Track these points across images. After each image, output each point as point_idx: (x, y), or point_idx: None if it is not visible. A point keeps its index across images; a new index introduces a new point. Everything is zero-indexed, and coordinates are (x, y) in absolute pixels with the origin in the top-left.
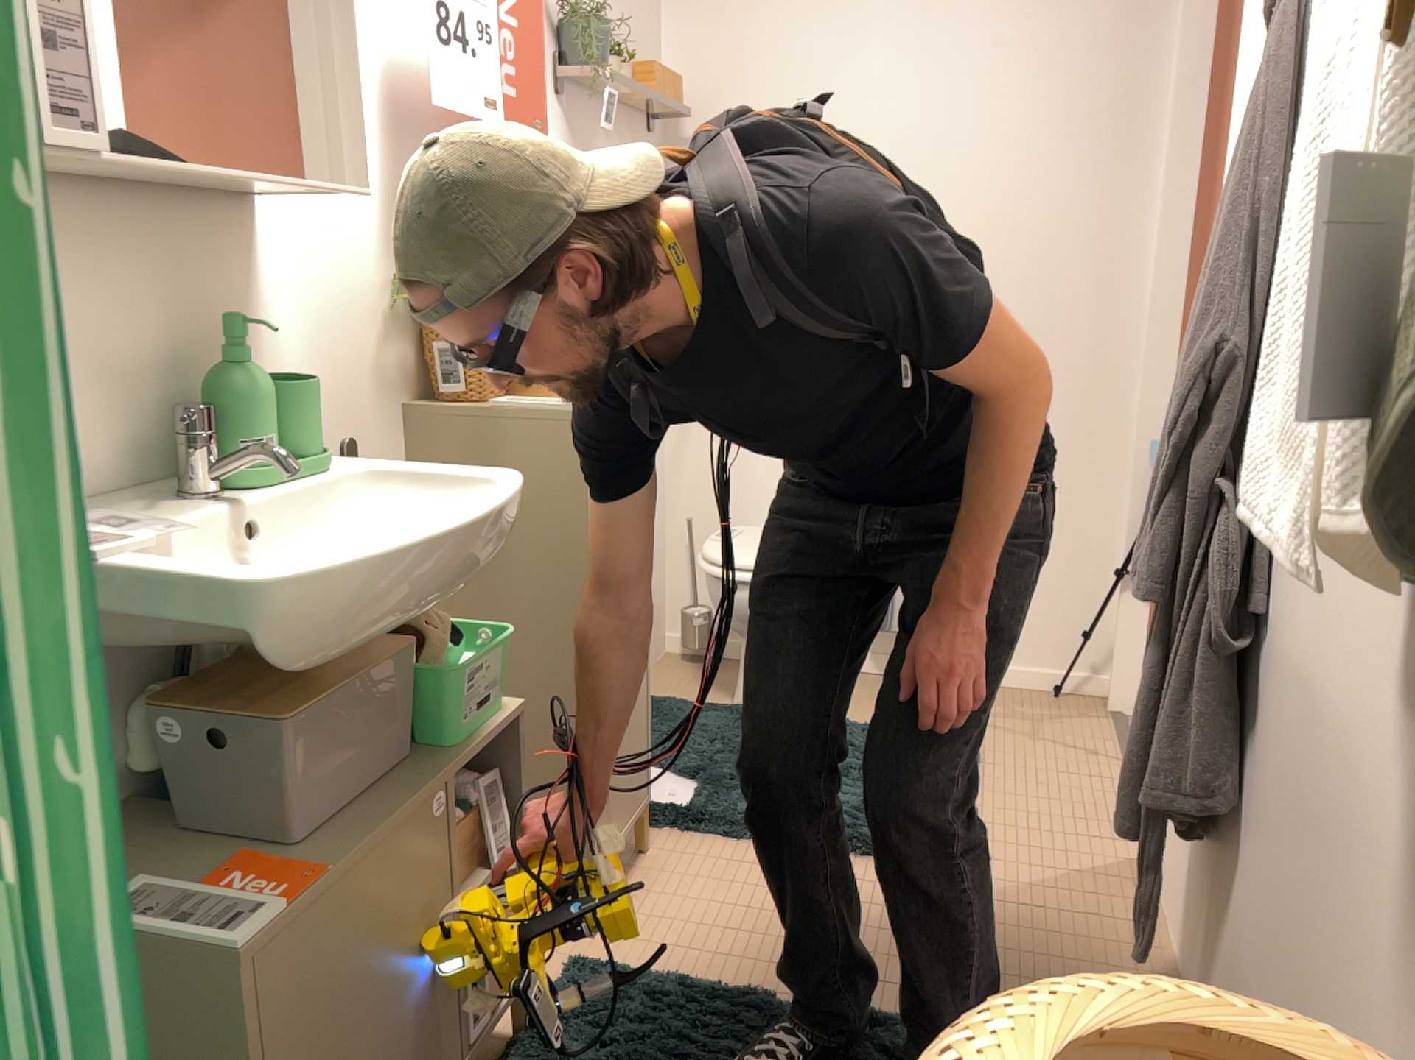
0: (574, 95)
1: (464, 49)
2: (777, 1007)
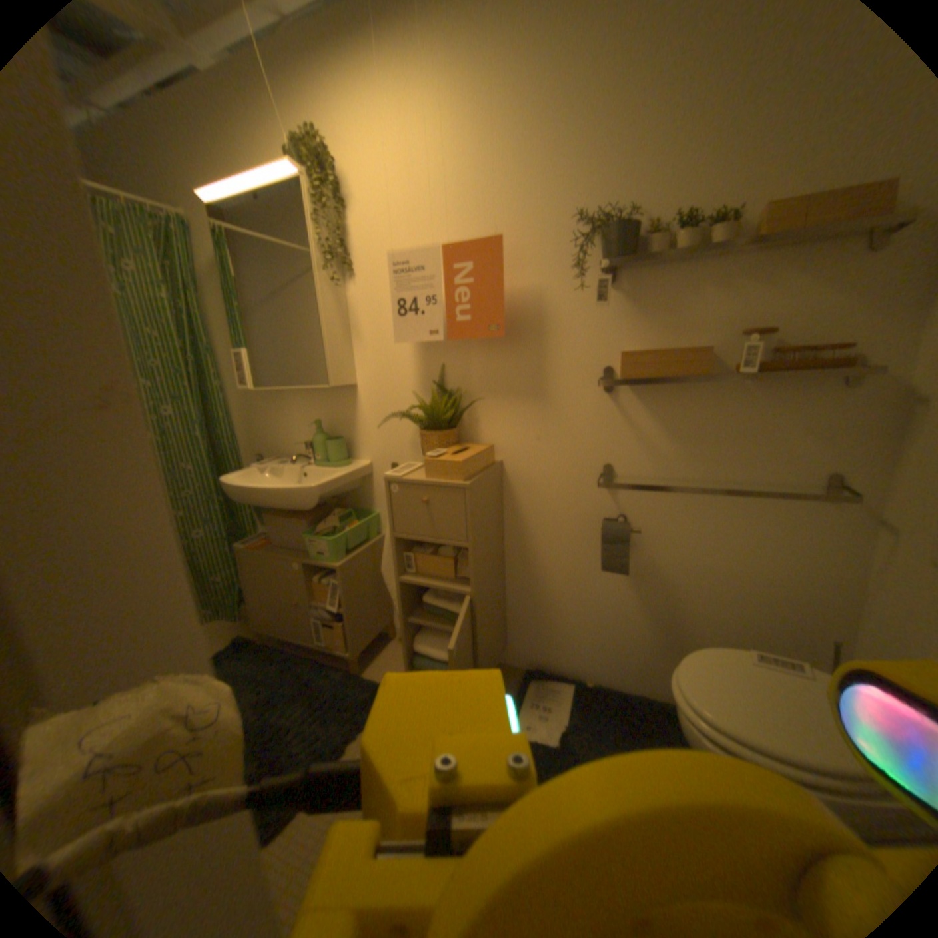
0: (640, 269)
1: (416, 309)
2: (320, 757)
